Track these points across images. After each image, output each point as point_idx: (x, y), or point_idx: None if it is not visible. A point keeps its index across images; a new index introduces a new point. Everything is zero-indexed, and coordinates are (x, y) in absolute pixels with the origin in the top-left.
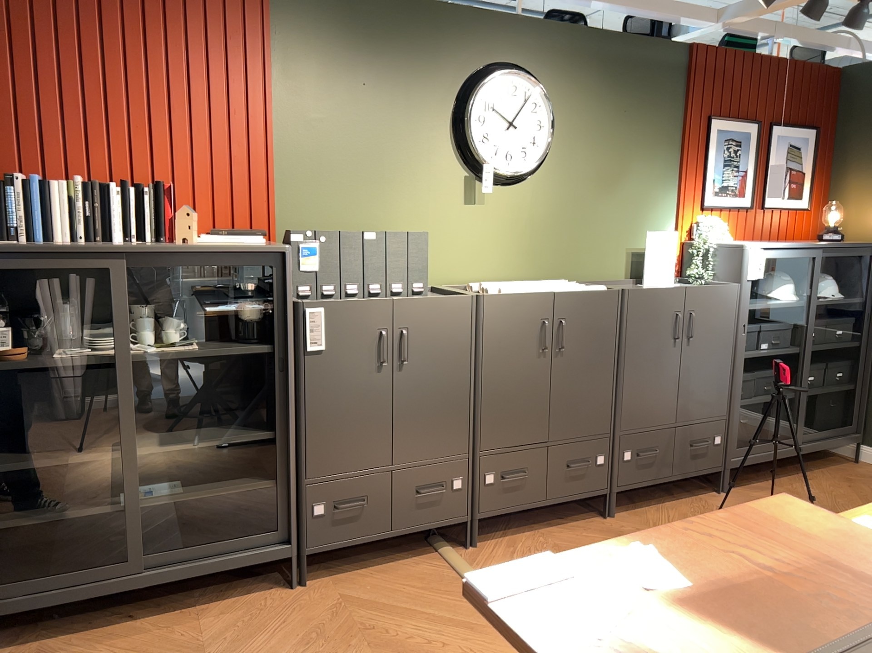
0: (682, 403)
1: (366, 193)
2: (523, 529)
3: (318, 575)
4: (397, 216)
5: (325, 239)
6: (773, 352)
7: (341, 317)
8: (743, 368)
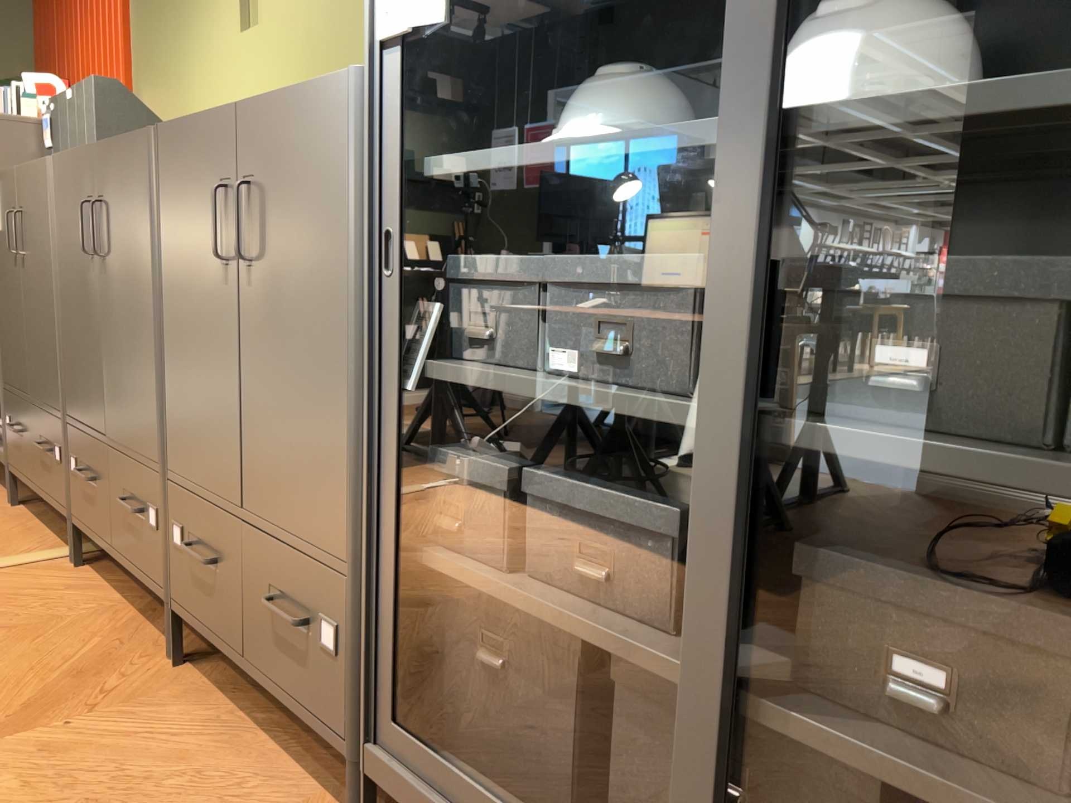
0: (248, 458)
1: (175, 53)
2: (134, 594)
3: (36, 509)
4: (193, 77)
5: (55, 108)
6: (568, 390)
7: (1, 193)
8: (395, 412)
